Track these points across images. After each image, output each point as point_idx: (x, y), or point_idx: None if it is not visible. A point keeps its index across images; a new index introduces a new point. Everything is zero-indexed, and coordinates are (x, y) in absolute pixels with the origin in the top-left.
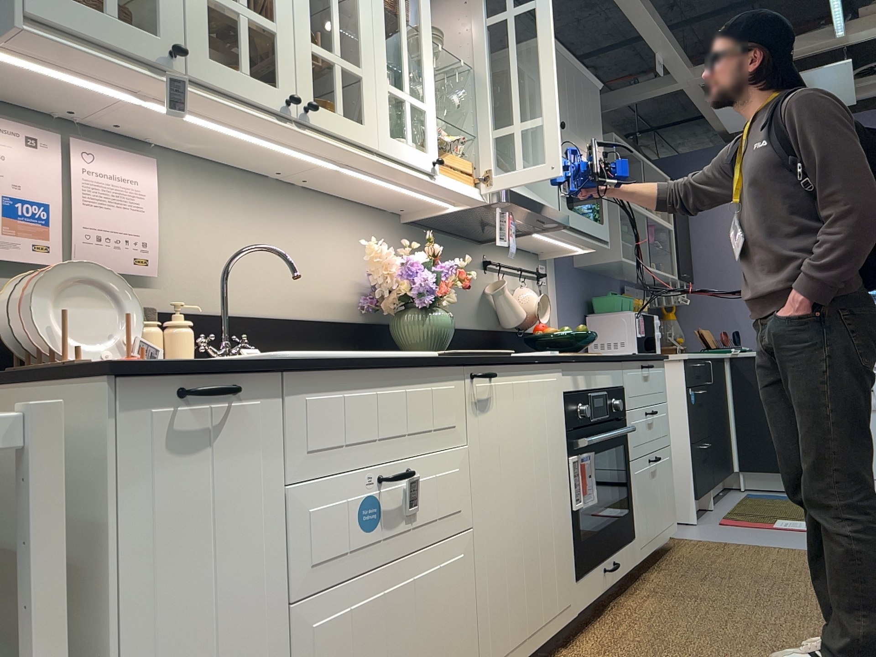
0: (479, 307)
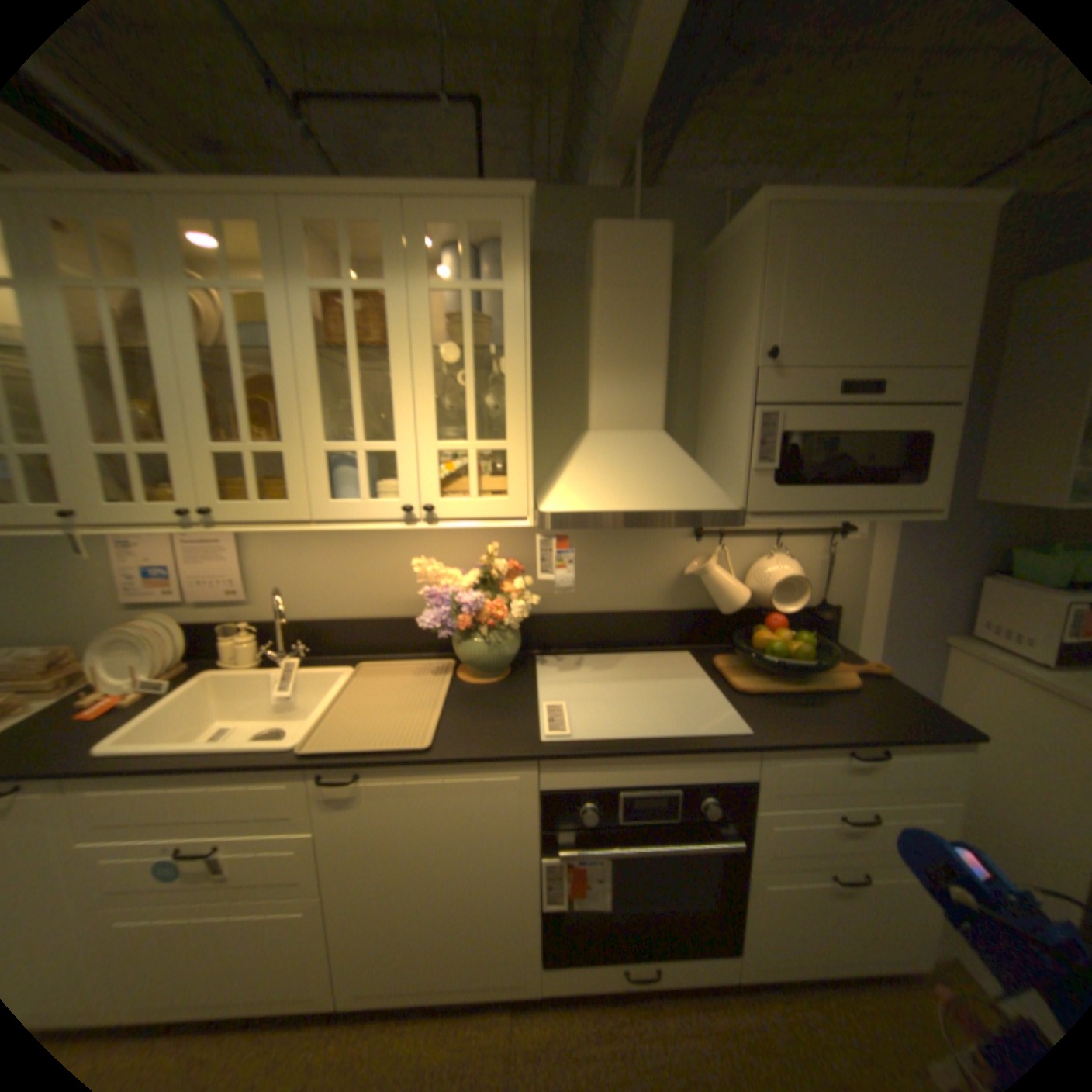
0: (671, 584)
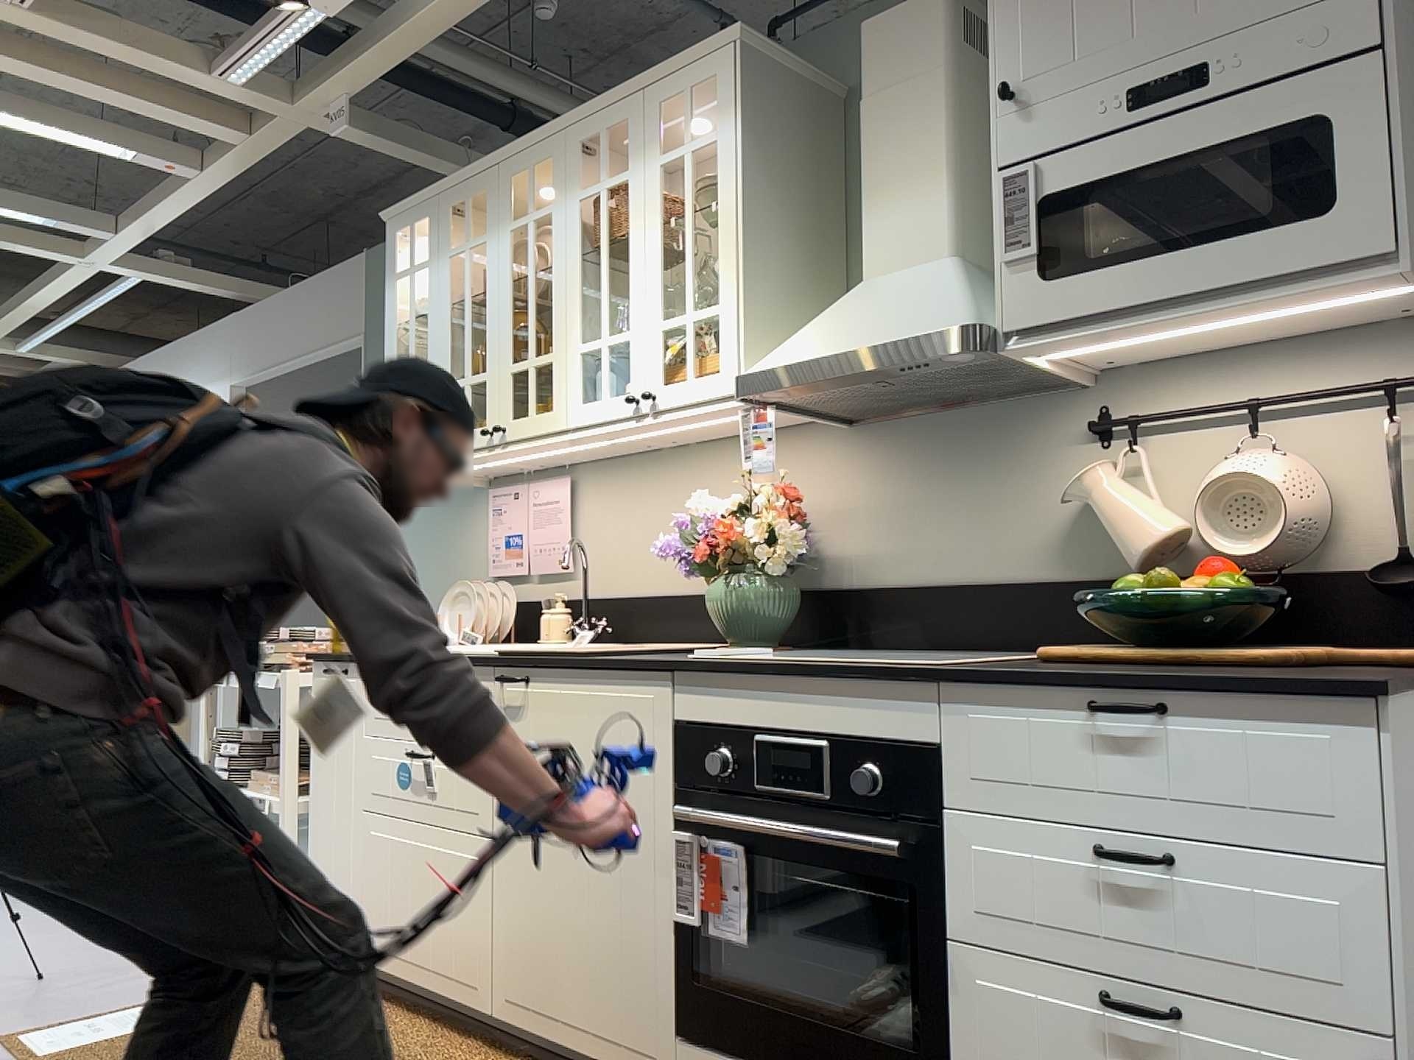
0: (1061, 531)
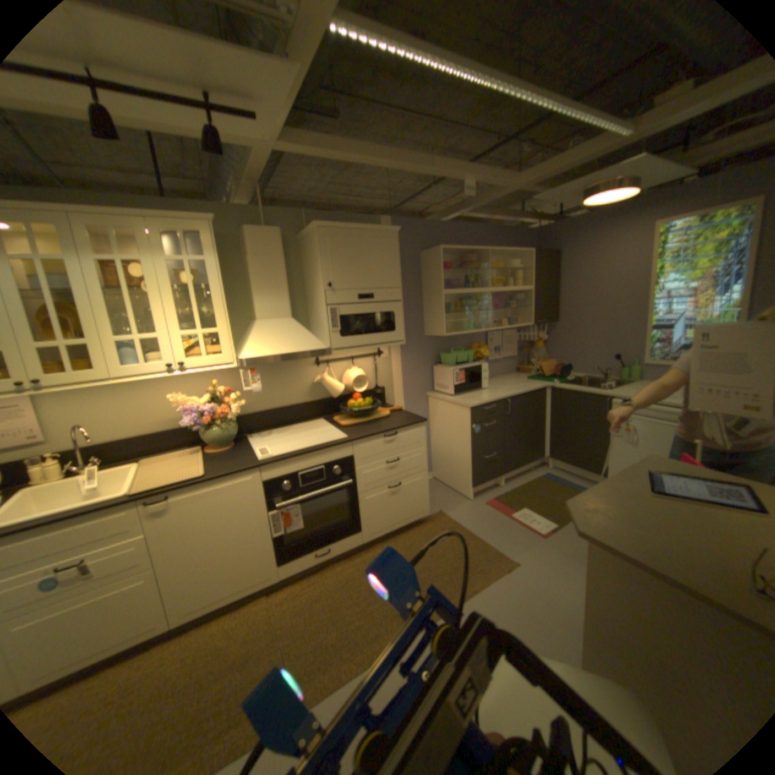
0: (309, 390)
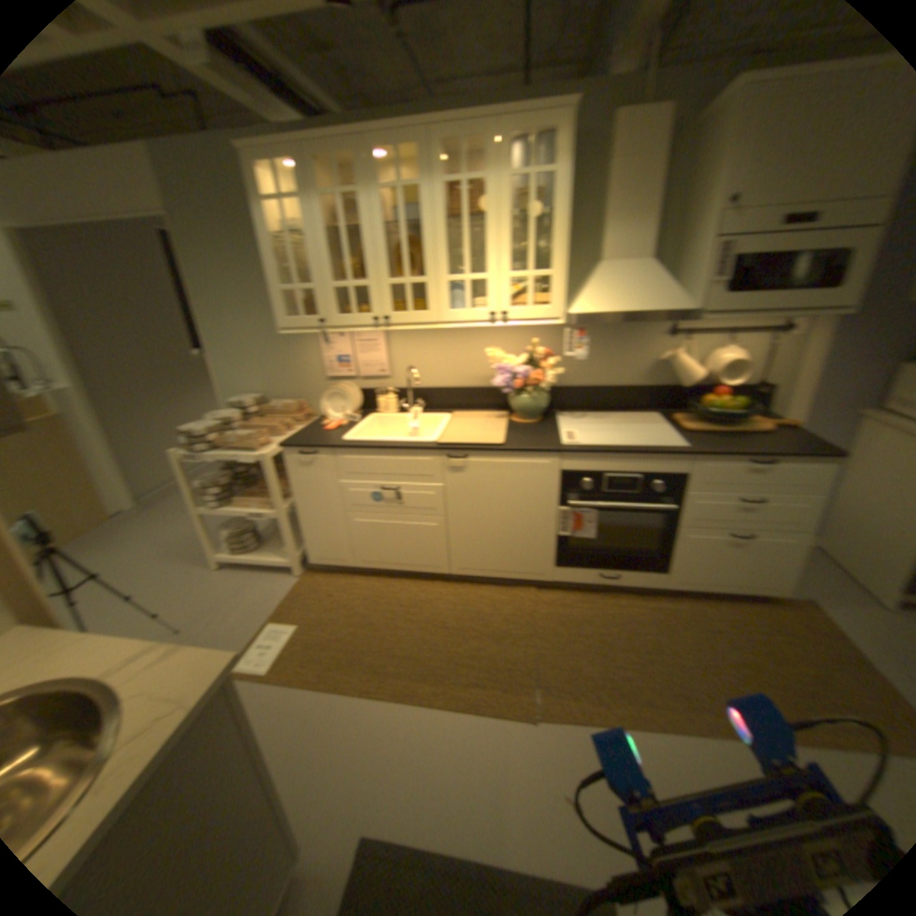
0: (649, 369)
